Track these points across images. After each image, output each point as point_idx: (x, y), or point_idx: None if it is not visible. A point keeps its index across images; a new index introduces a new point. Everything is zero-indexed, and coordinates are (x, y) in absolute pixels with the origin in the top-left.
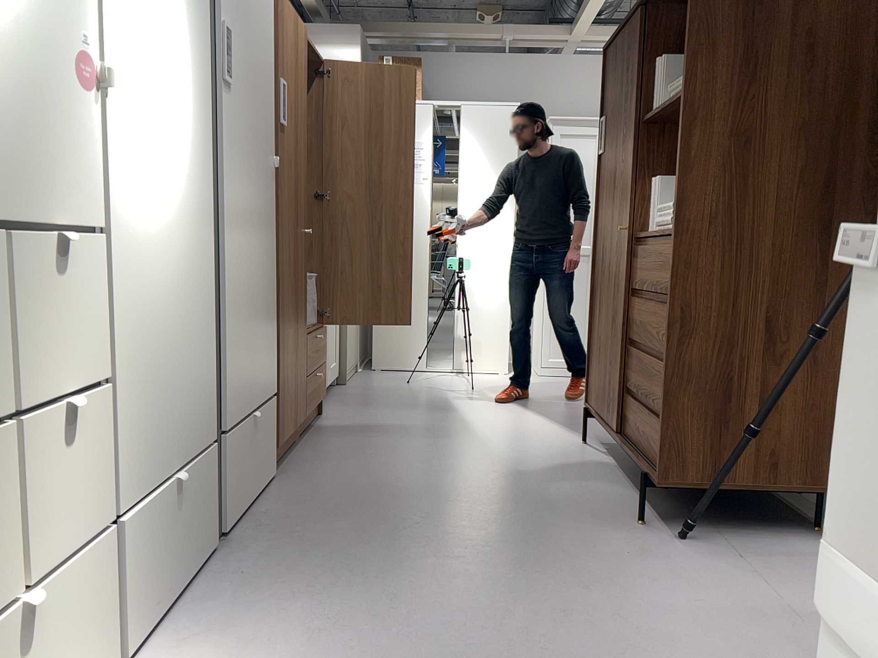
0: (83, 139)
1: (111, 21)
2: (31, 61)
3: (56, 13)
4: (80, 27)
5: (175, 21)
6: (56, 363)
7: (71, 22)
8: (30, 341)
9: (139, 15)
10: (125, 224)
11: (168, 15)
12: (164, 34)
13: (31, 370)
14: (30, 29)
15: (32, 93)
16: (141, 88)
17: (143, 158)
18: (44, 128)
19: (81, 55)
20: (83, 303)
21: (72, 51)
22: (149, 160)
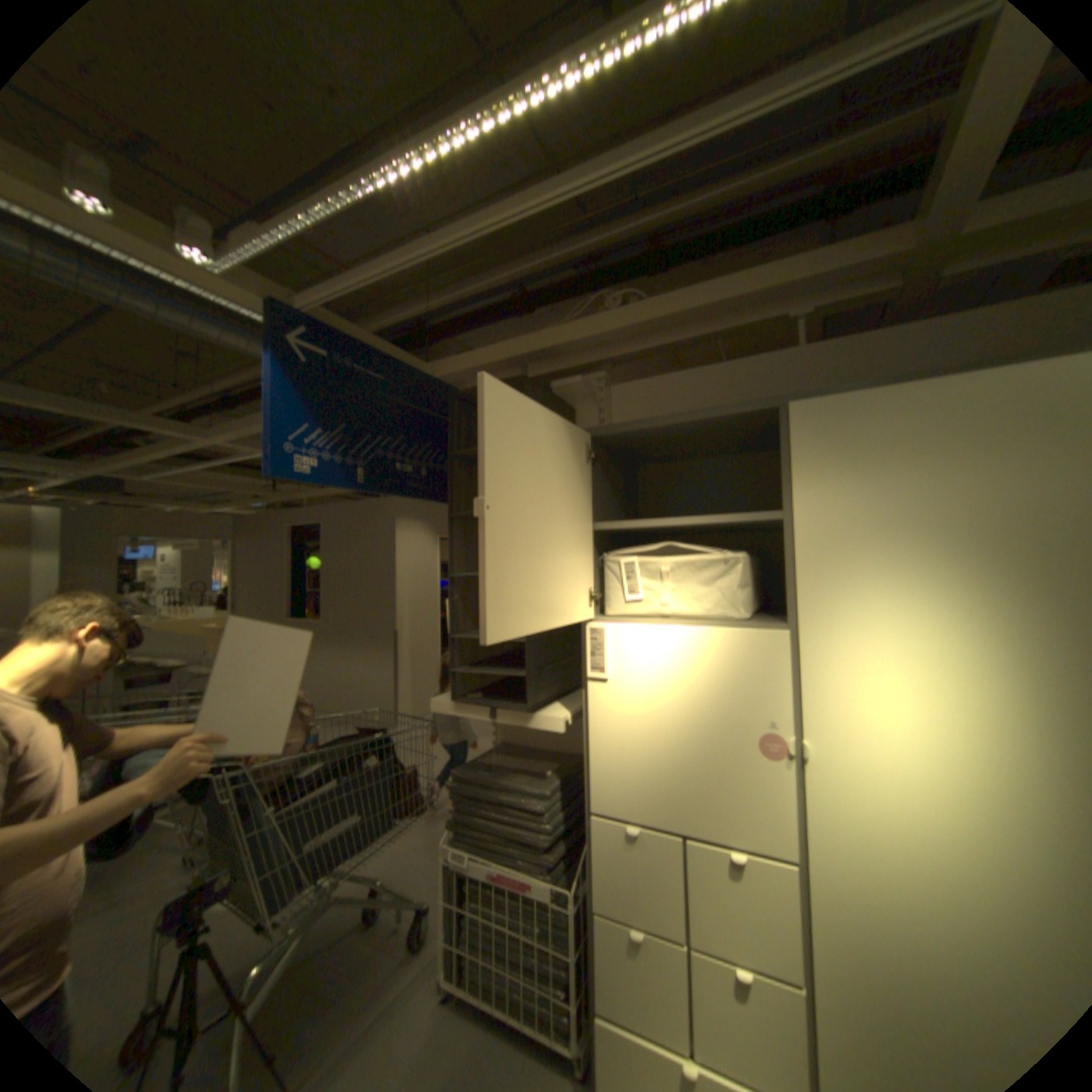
0: (781, 797)
1: (829, 704)
2: (721, 748)
3: (747, 715)
4: (778, 718)
5: (988, 675)
6: (739, 943)
7: (766, 717)
8: (712, 914)
9: (885, 689)
10: (851, 874)
11: (963, 673)
12: (949, 694)
13: (712, 933)
14: (720, 730)
15: (721, 767)
16: (889, 753)
17: (892, 819)
18: (733, 788)
19: (778, 738)
20: (775, 915)
21: (767, 736)
22: (907, 821)
